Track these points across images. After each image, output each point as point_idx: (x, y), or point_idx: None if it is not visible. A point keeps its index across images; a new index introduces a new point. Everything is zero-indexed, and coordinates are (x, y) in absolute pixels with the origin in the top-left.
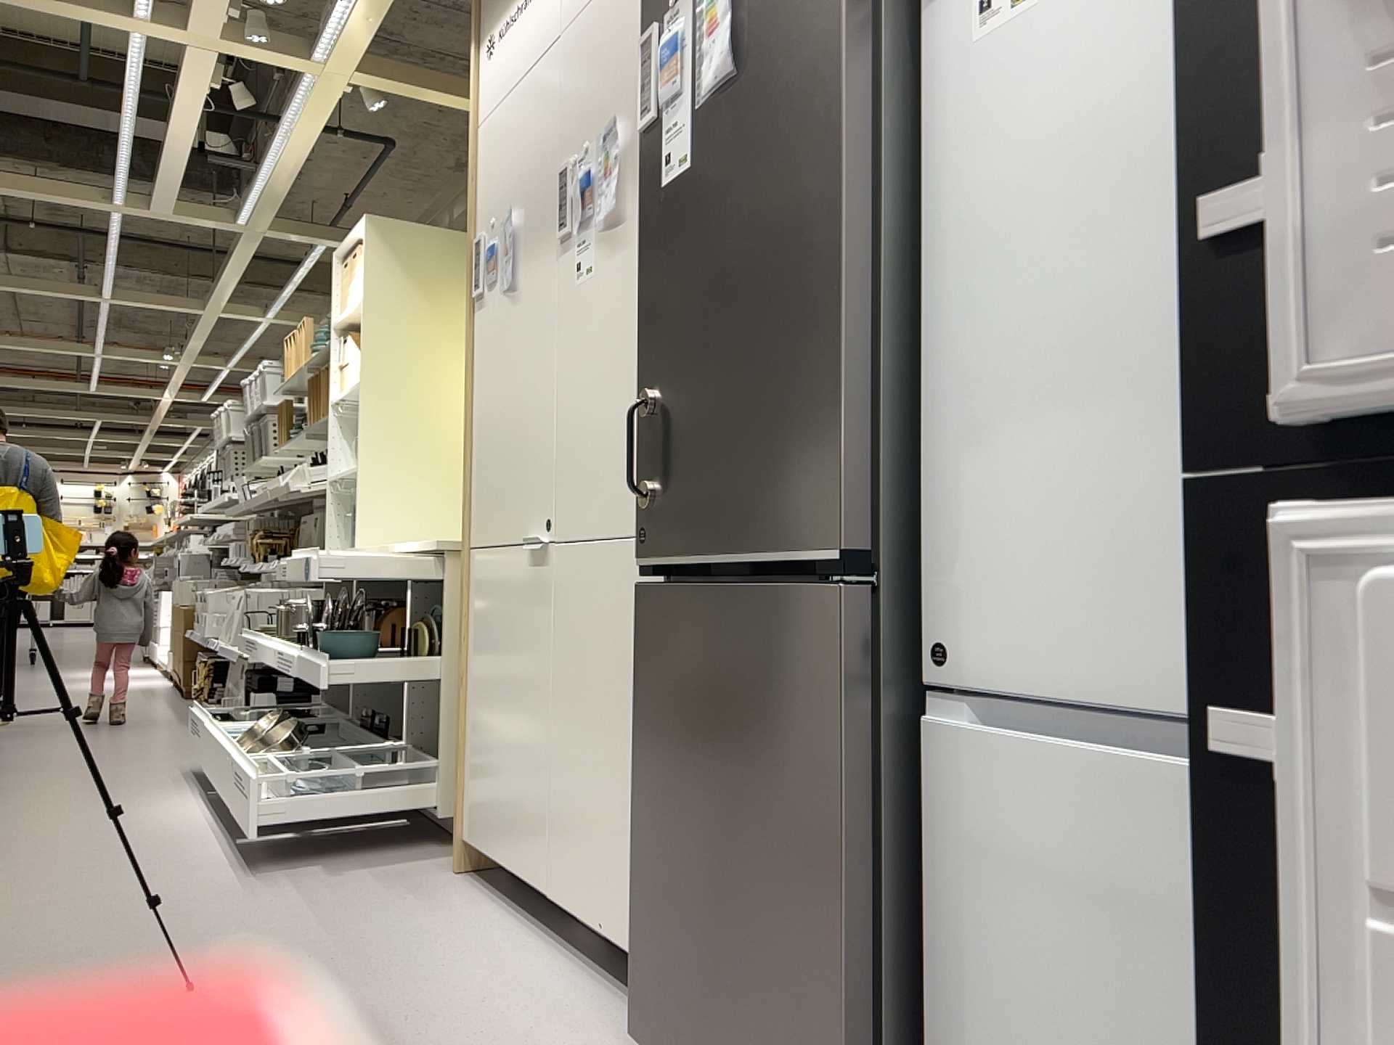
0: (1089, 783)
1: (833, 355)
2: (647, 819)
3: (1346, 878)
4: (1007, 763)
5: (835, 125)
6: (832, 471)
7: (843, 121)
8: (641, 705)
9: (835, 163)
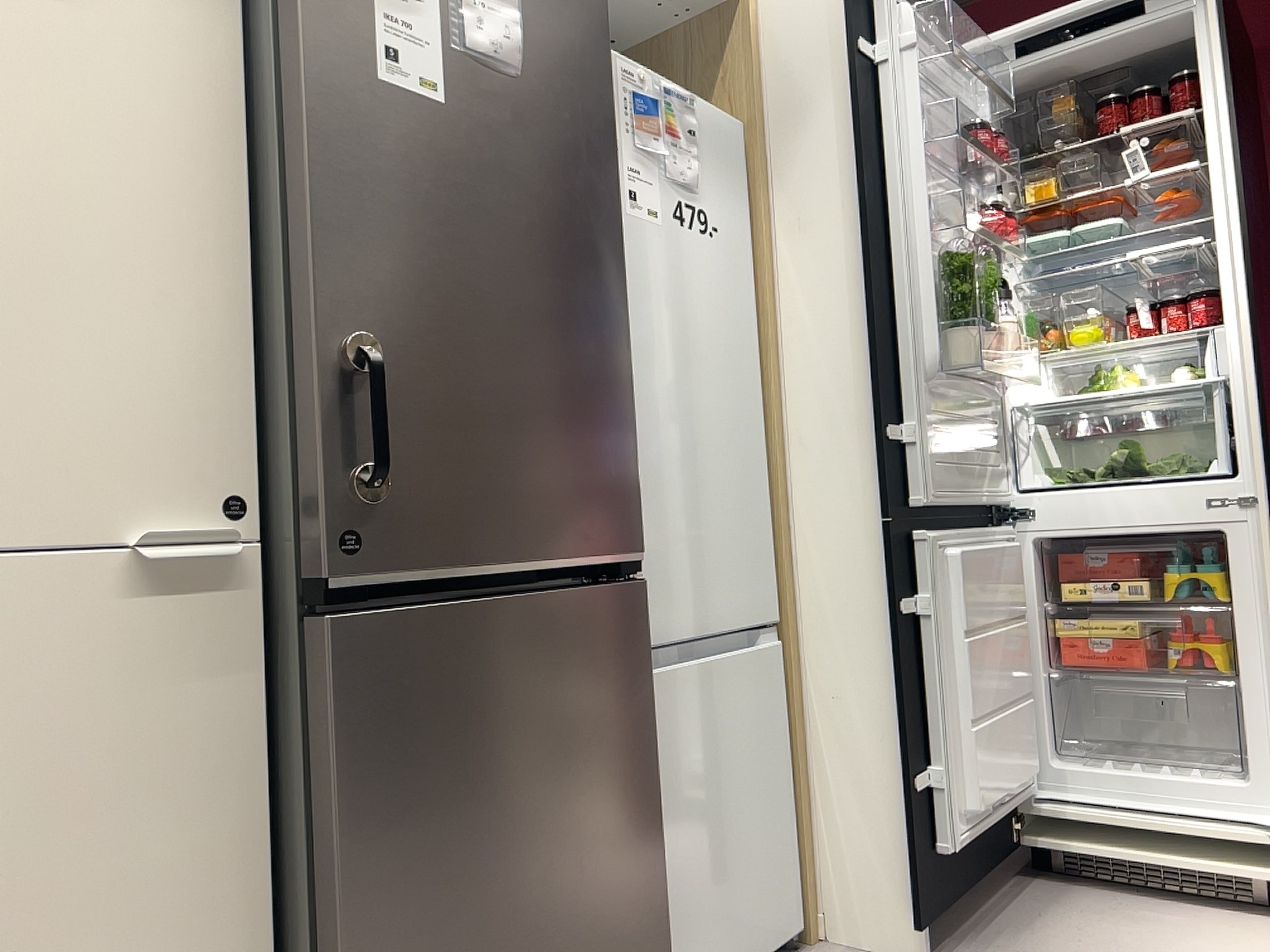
0: (705, 676)
1: (624, 396)
2: (382, 947)
3: (939, 630)
4: (667, 685)
5: (614, 215)
6: (629, 488)
7: (620, 218)
8: (354, 790)
9: (616, 245)
